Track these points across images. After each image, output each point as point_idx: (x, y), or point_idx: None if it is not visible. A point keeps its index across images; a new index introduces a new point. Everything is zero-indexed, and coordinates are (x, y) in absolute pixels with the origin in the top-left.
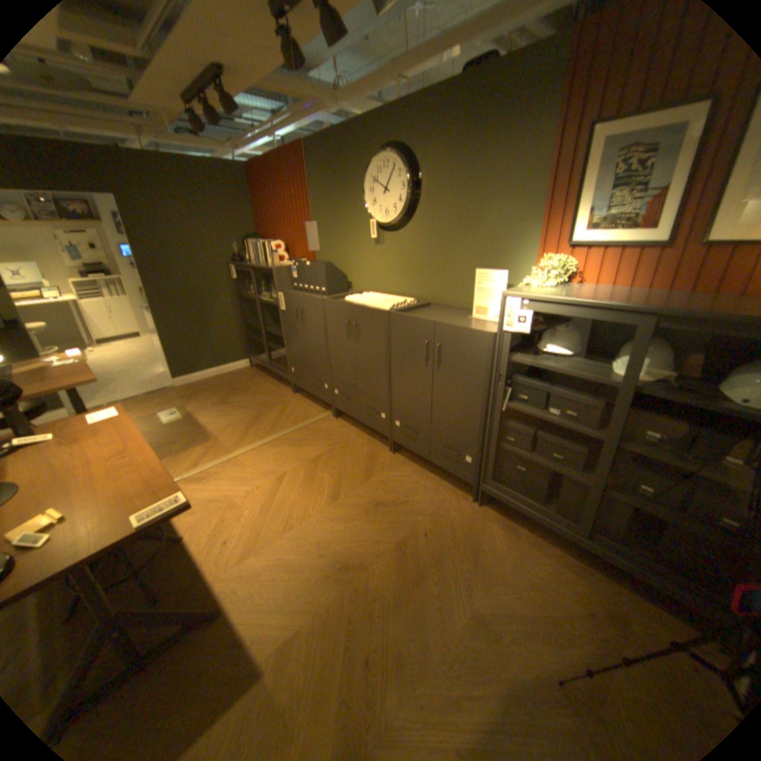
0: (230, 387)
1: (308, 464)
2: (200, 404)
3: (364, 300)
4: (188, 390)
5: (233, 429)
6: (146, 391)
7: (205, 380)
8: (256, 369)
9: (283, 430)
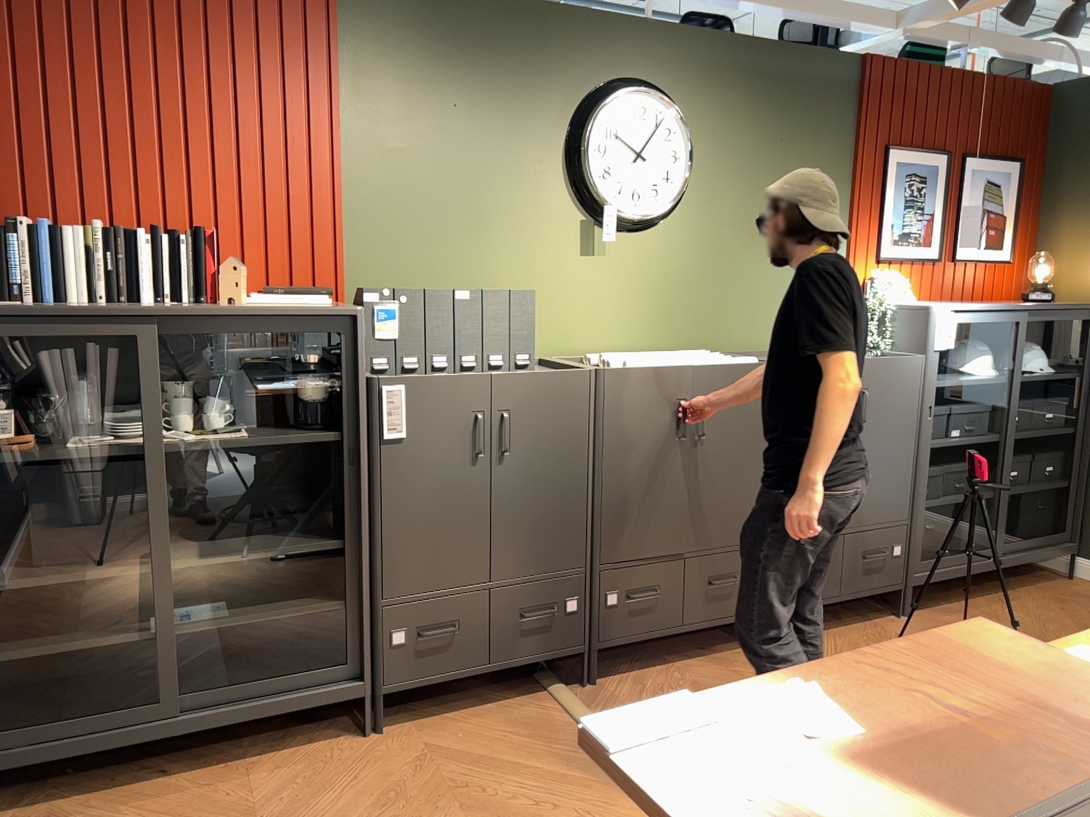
0: None
1: None
2: None
3: (662, 359)
4: None
5: None
6: None
7: None
8: None
9: None
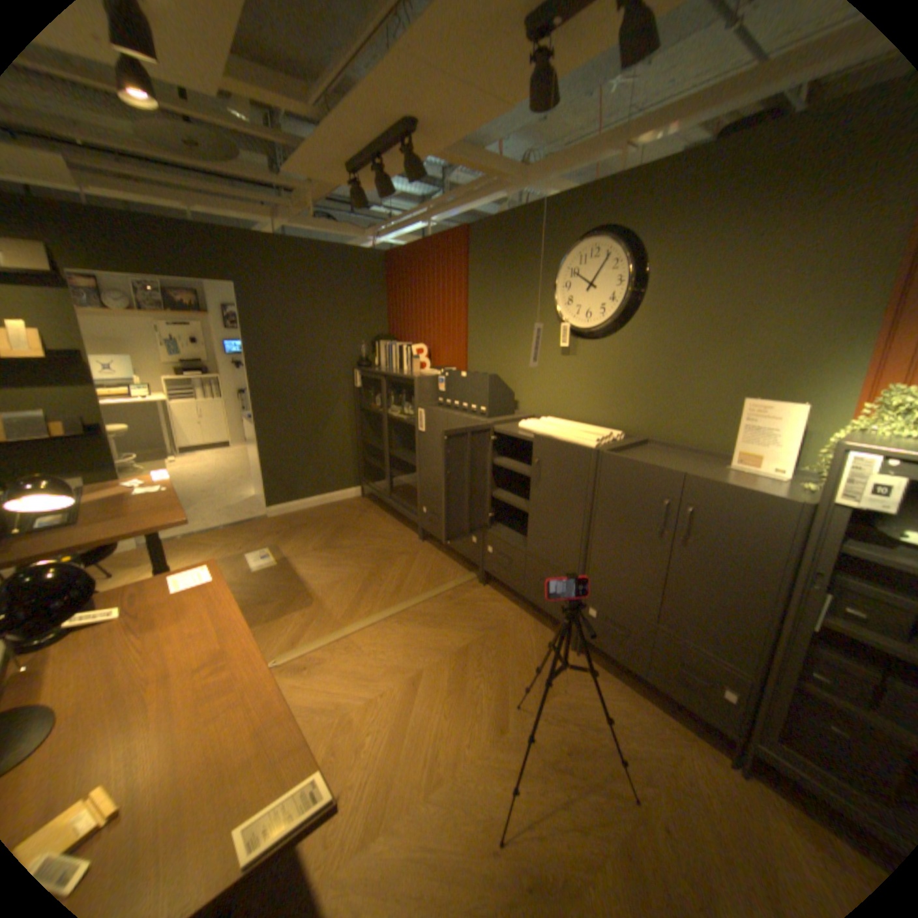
0: (338, 525)
1: (454, 660)
2: (300, 546)
3: (548, 428)
4: (285, 524)
5: (344, 589)
6: (233, 521)
7: (306, 512)
8: (370, 501)
9: (412, 598)
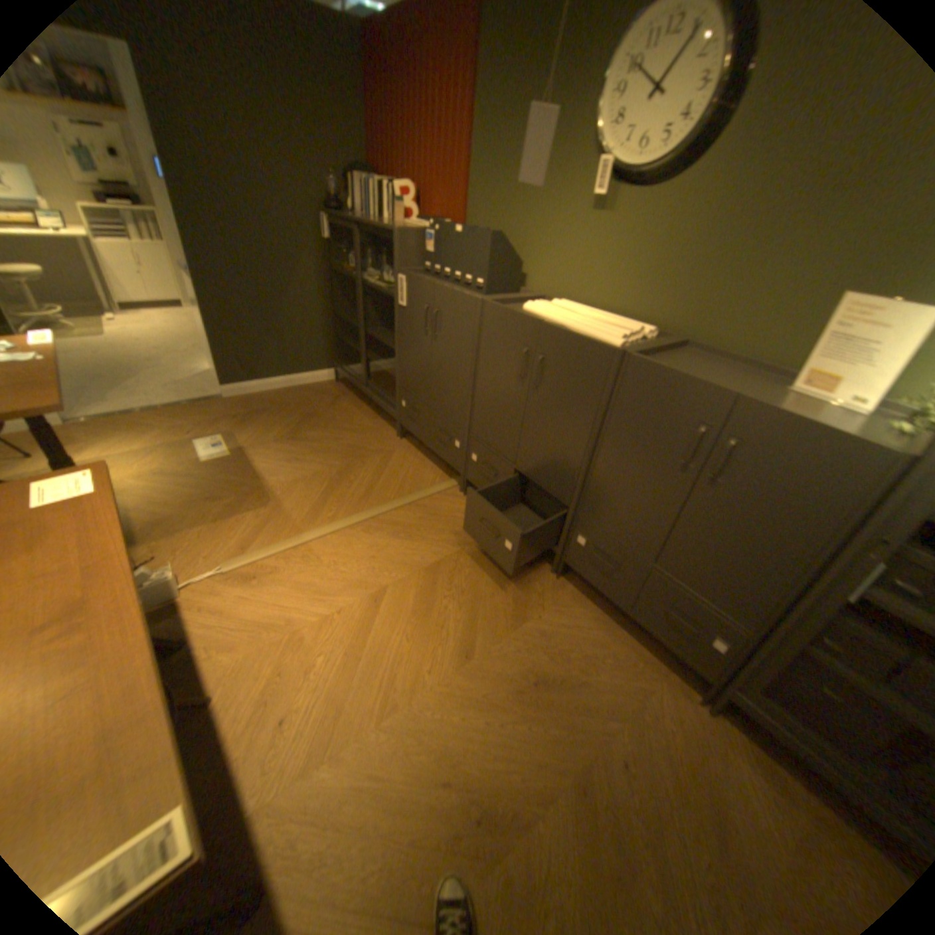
0: (304, 412)
1: (422, 575)
2: (257, 435)
3: (560, 313)
4: (242, 407)
5: (305, 488)
6: (180, 398)
7: (268, 394)
8: (343, 386)
9: (381, 504)
